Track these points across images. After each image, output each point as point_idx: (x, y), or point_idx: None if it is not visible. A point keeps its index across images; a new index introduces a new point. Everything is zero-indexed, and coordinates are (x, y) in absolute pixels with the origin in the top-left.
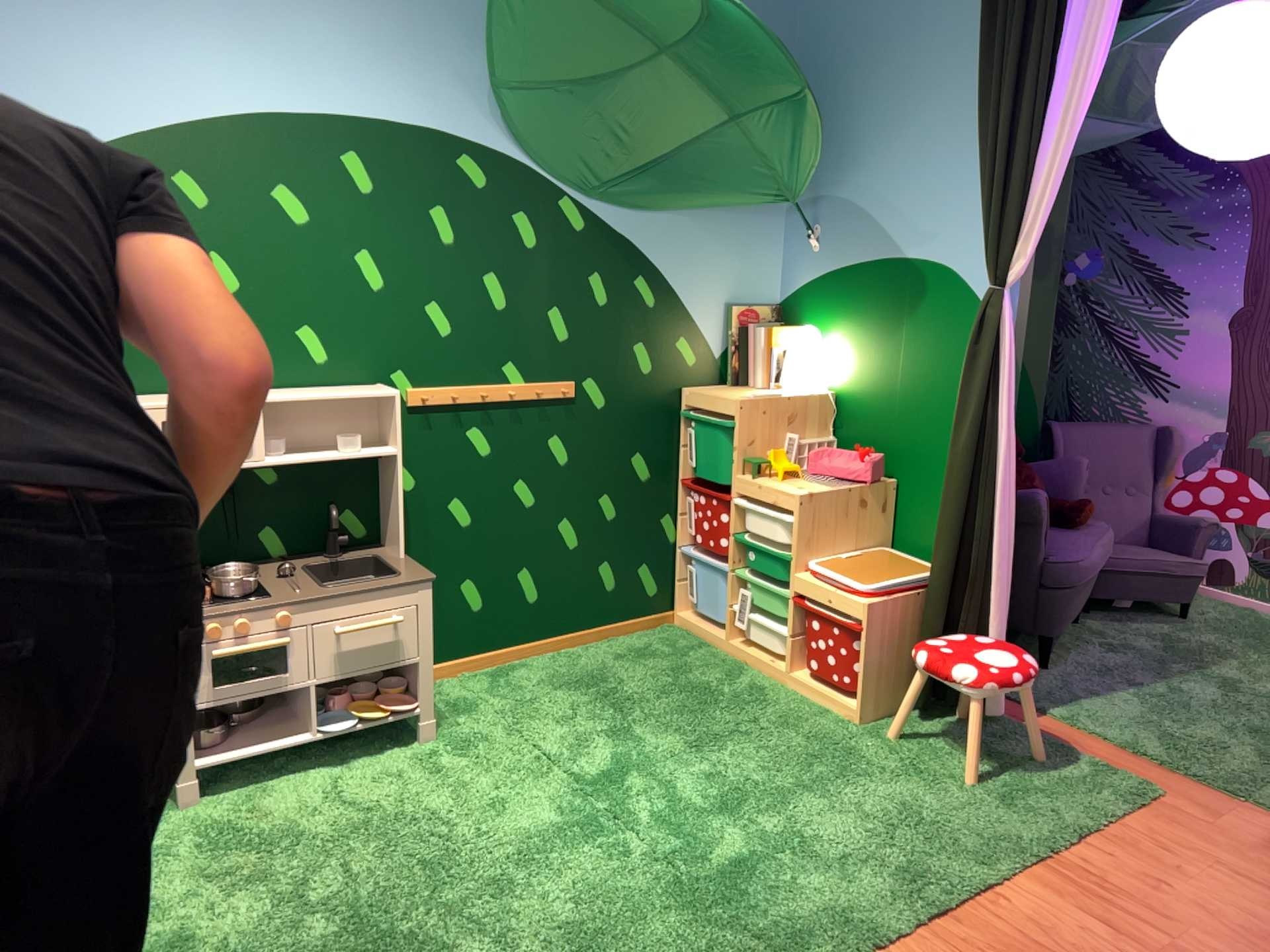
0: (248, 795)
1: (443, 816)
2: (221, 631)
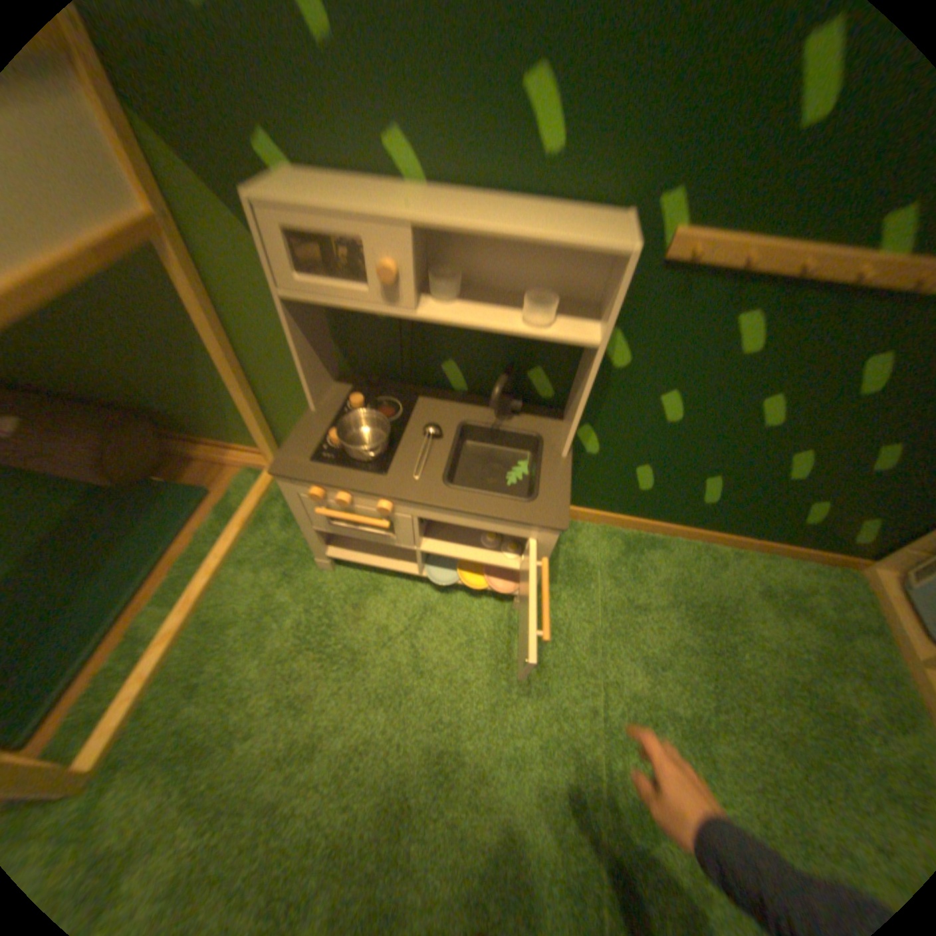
0: (366, 585)
1: (465, 739)
2: (322, 501)
